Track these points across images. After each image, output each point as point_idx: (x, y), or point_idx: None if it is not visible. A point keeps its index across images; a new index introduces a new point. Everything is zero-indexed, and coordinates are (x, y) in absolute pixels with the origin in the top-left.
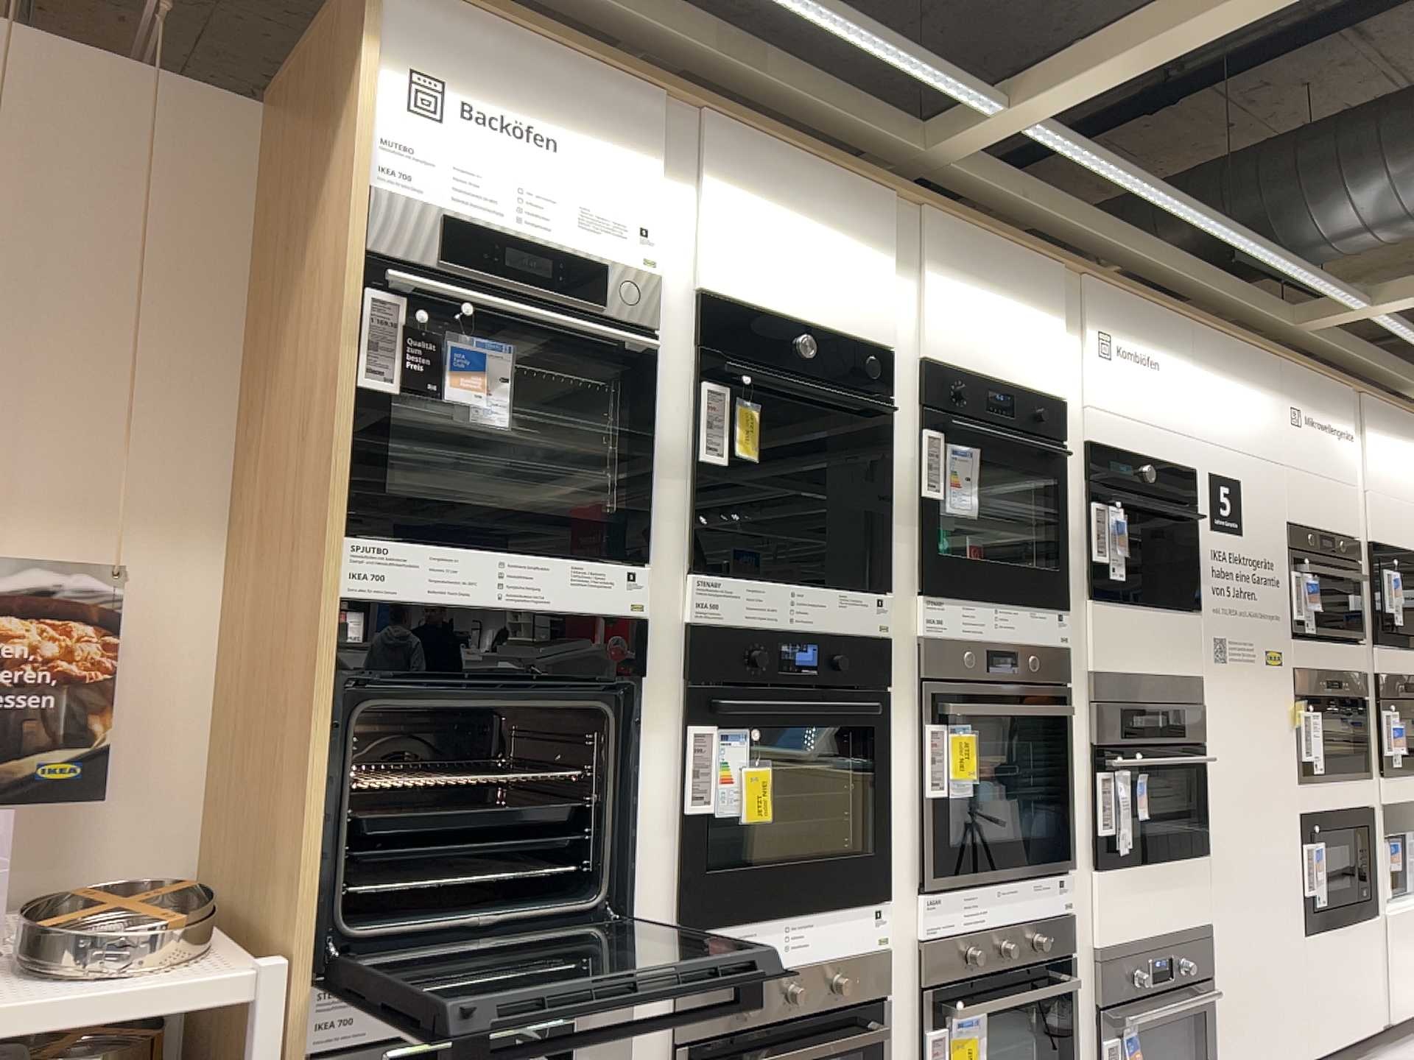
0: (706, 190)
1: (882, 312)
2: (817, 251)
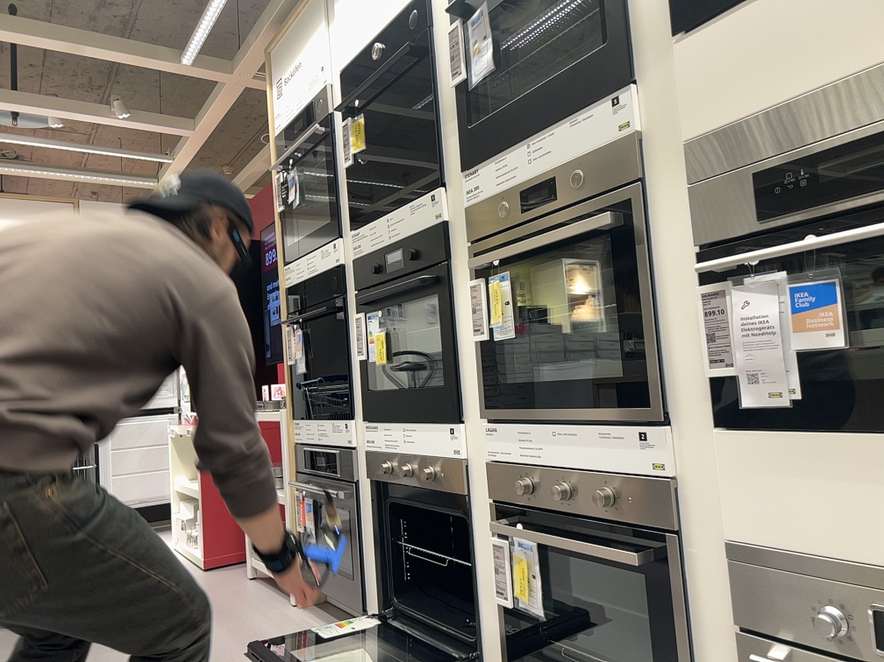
0: (336, 7)
1: None
2: None
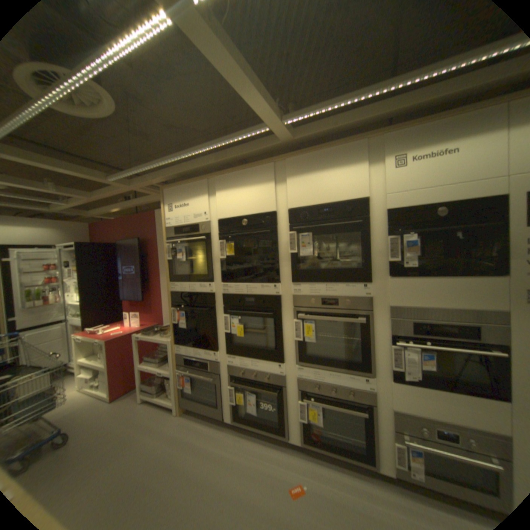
0: (216, 192)
1: (273, 198)
2: (248, 190)
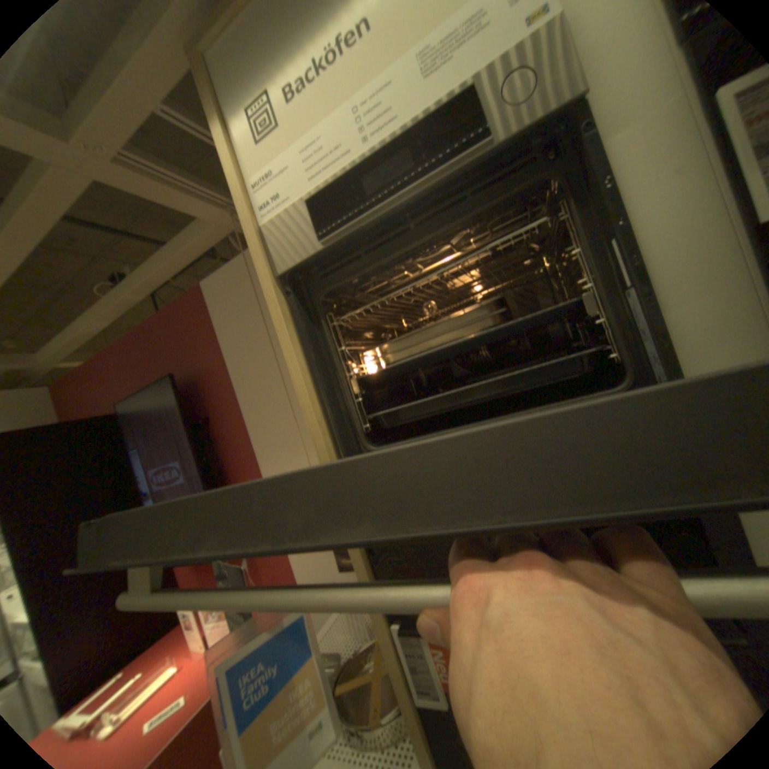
0: None
1: None
2: None
